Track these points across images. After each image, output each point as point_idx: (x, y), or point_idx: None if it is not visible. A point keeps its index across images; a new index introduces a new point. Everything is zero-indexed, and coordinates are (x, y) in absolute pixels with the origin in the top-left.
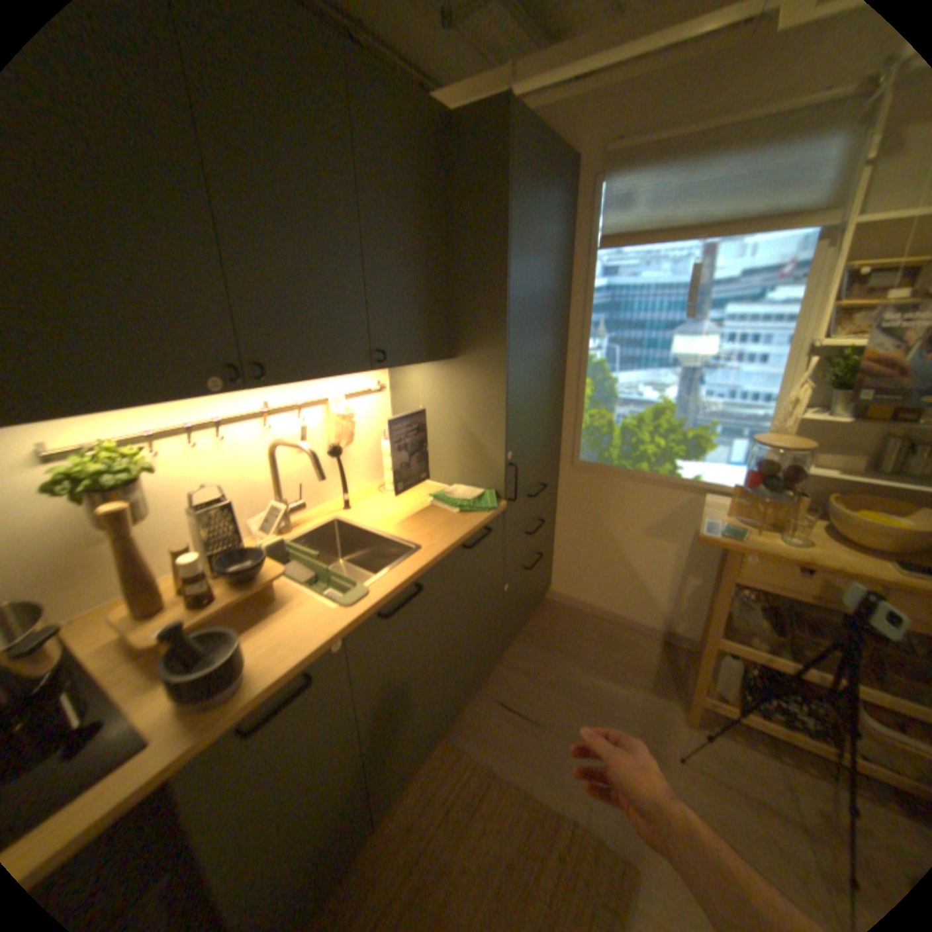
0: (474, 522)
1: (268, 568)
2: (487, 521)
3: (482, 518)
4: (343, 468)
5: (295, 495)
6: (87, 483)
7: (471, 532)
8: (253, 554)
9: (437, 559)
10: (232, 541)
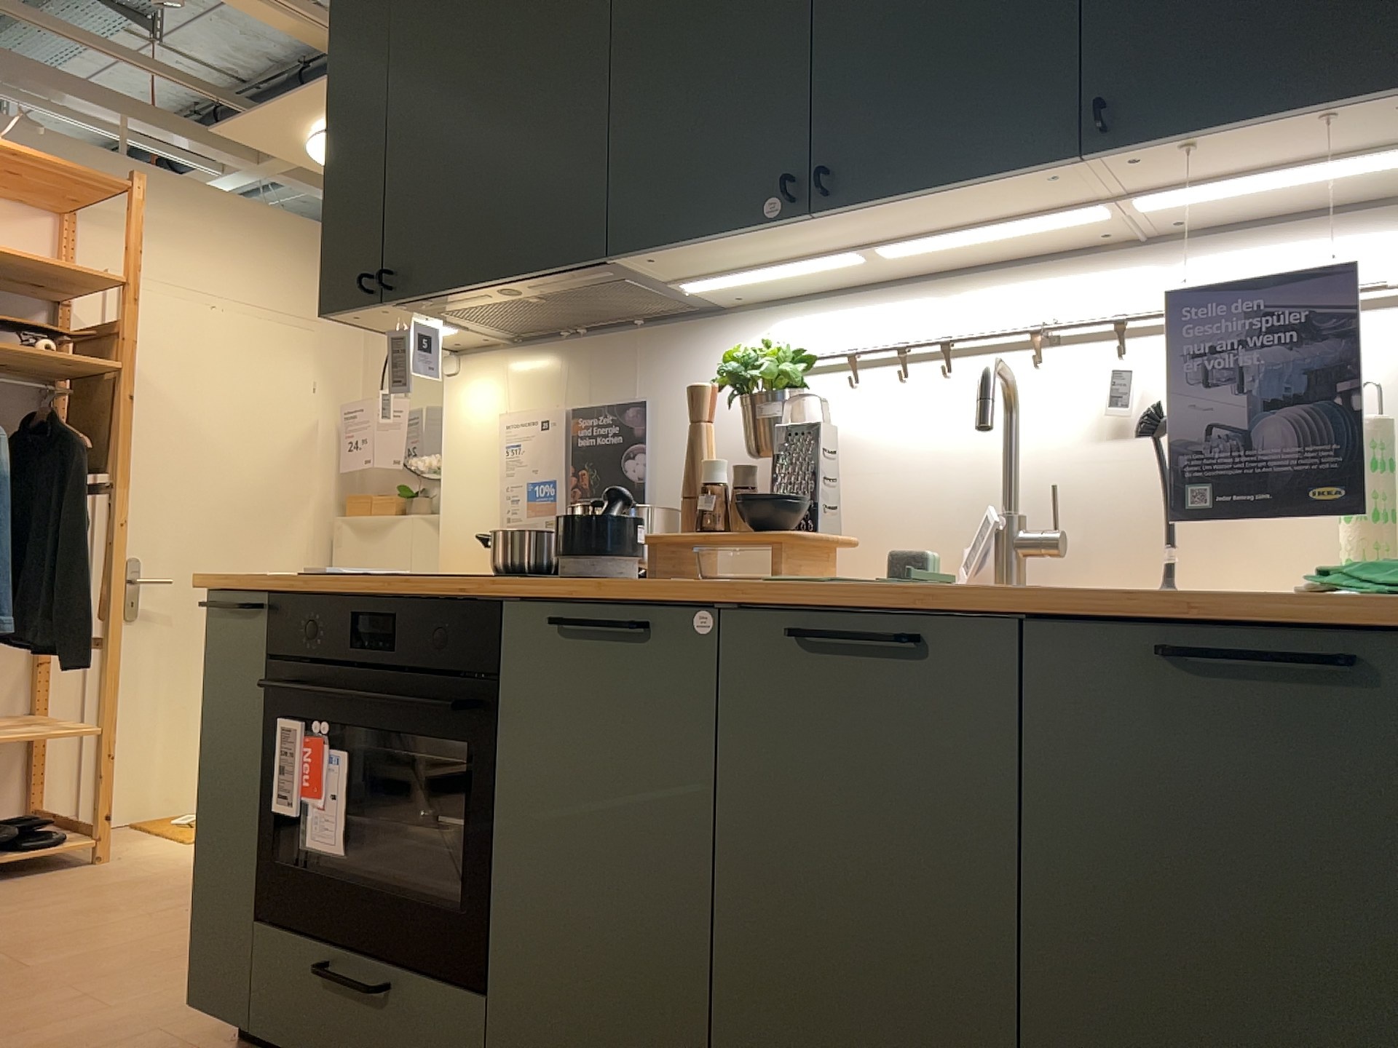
0: (1285, 608)
1: (804, 534)
2: (1330, 611)
3: (1344, 613)
4: (1165, 471)
5: (1082, 533)
6: (727, 373)
7: (1210, 612)
8: (795, 501)
9: (1003, 605)
10: (818, 498)
